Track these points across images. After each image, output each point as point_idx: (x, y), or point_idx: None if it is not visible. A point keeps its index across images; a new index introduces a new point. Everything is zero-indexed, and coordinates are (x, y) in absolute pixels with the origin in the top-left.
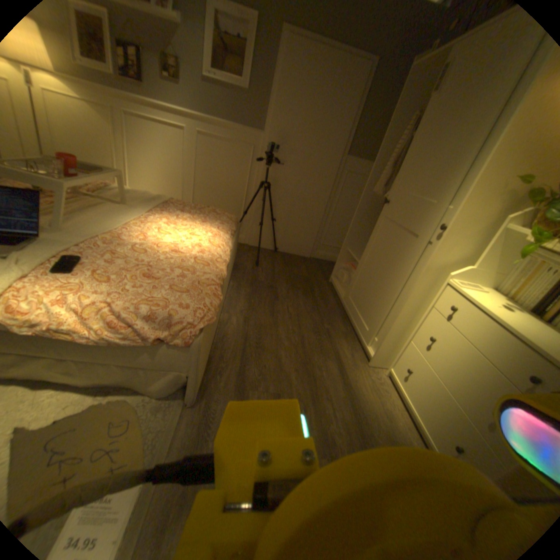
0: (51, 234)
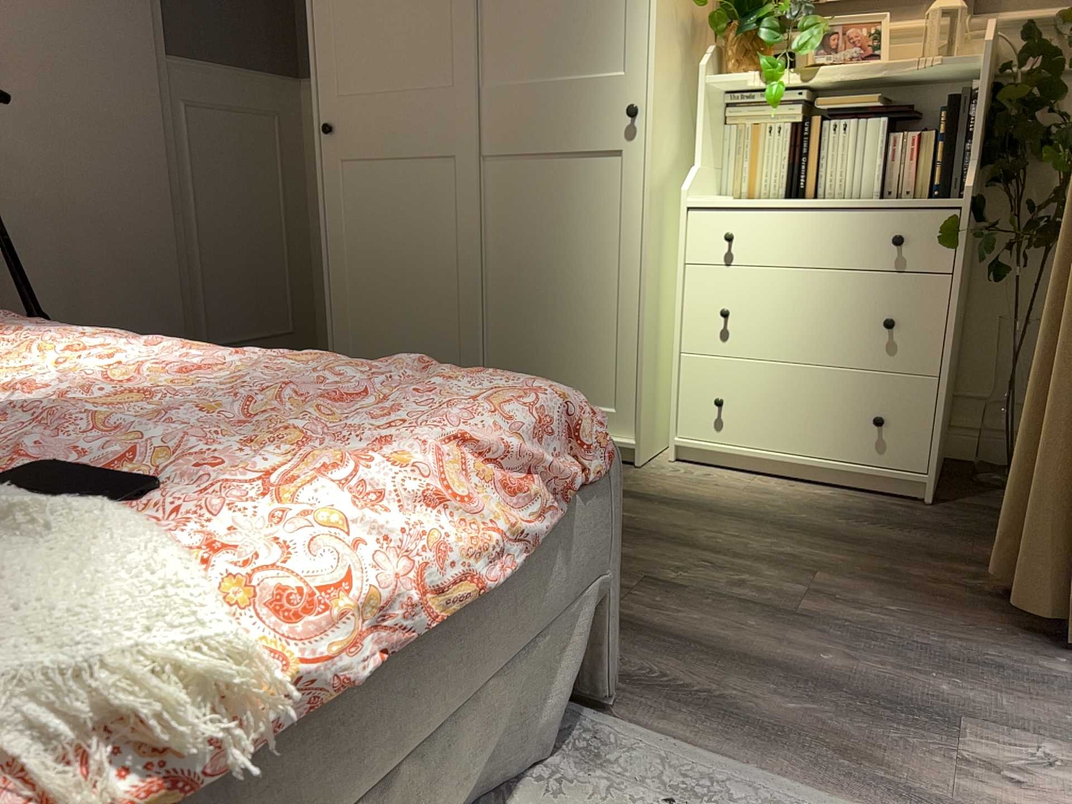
0: None
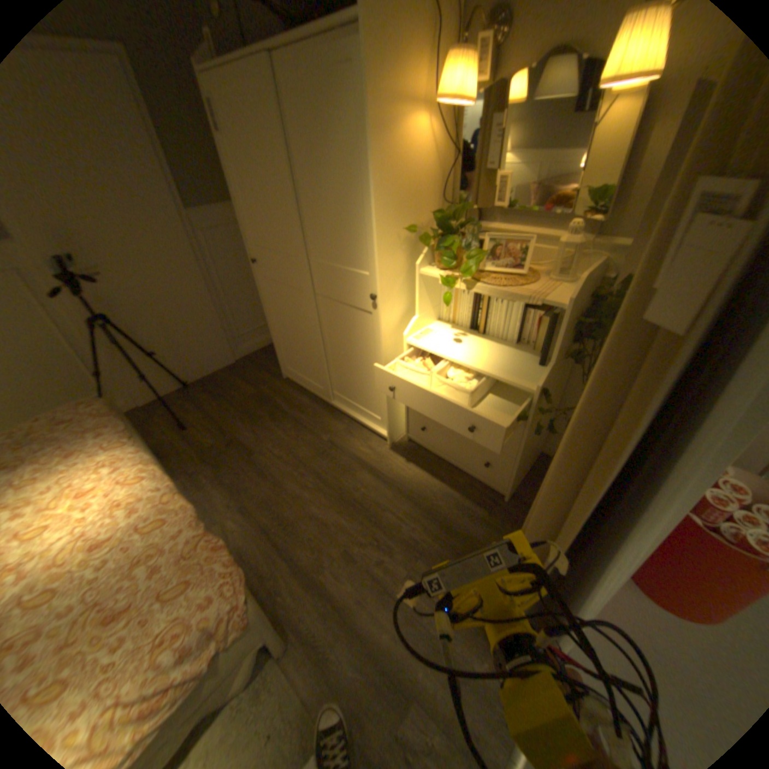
0: None
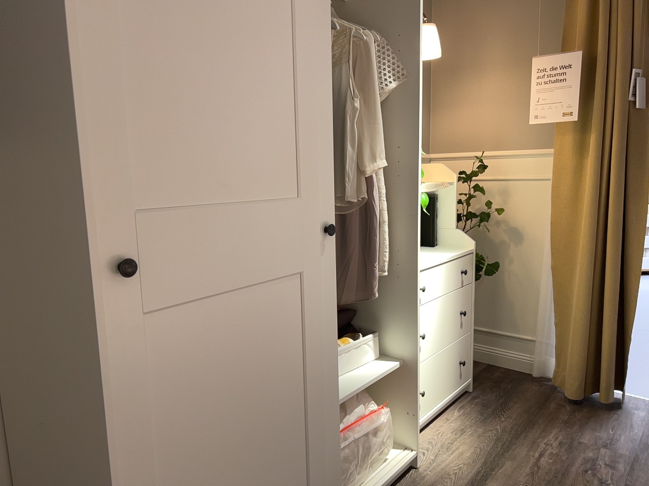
0: None
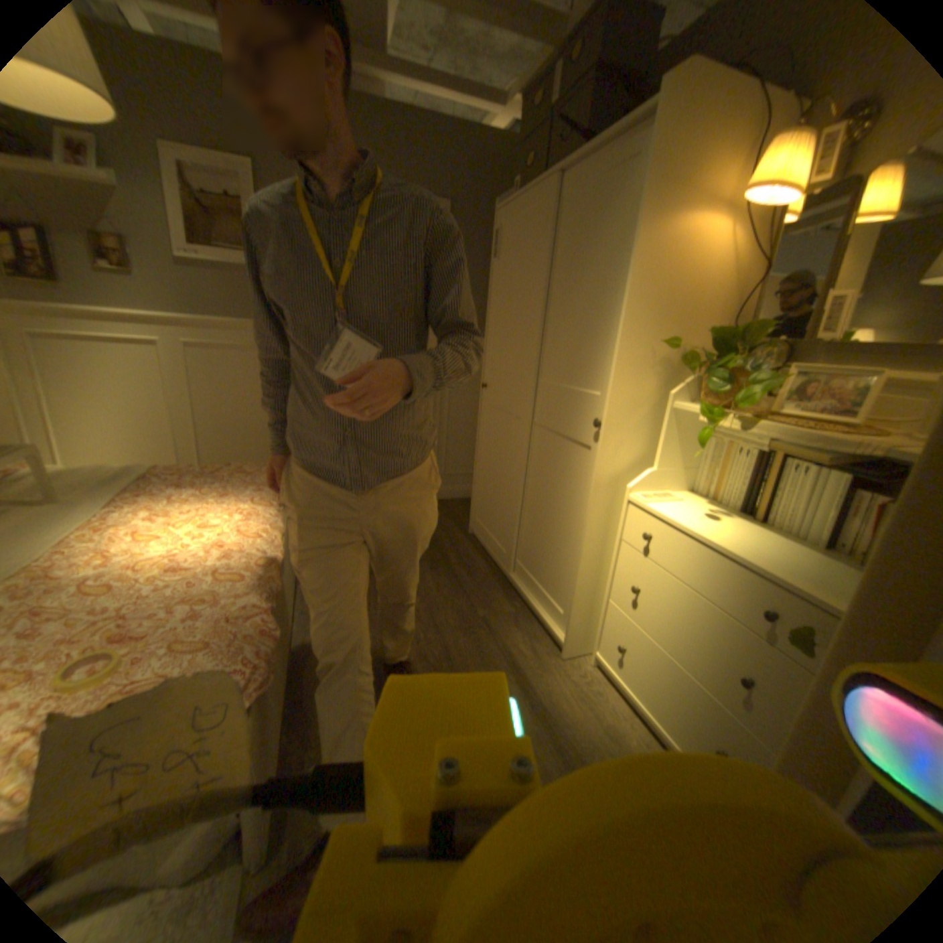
0: None
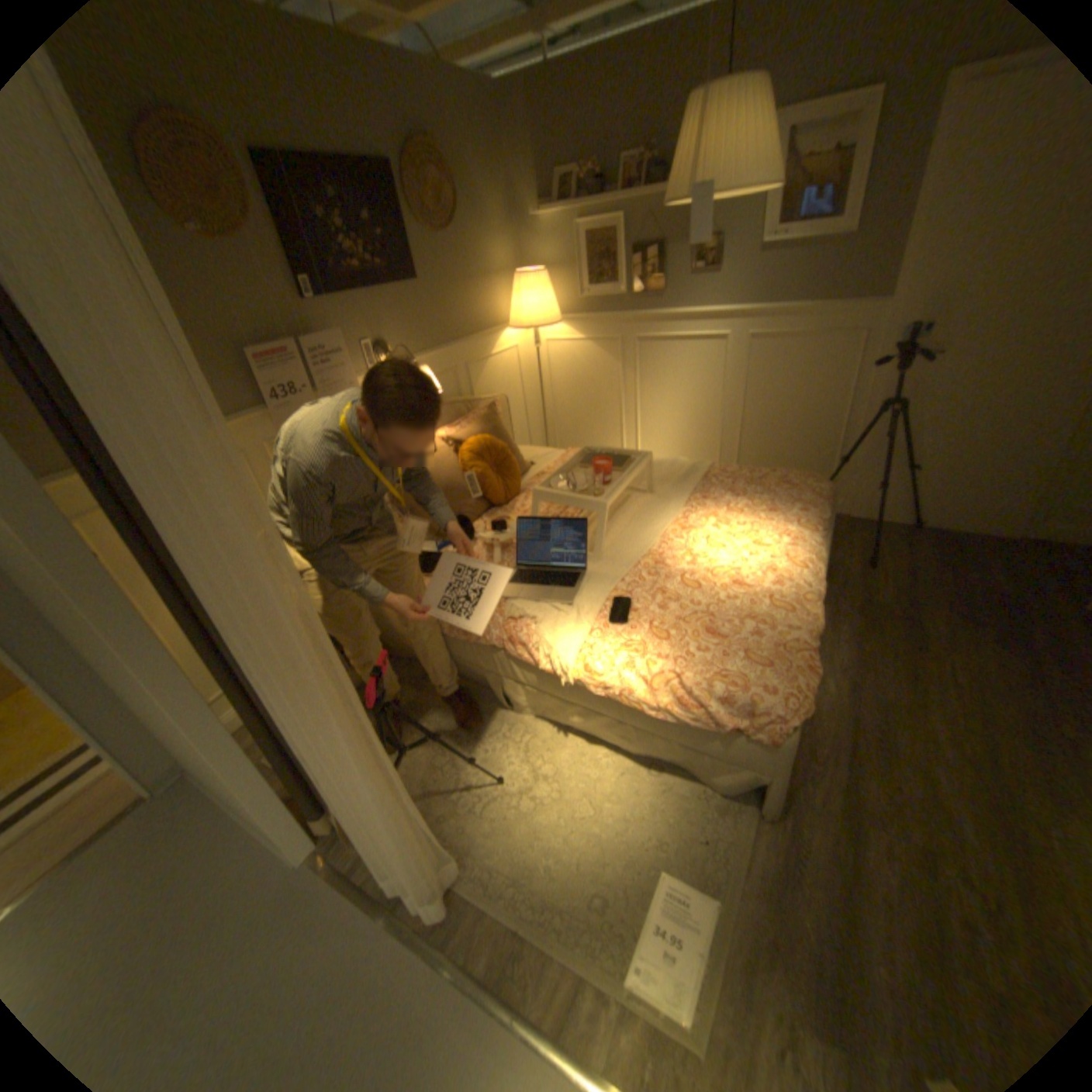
0: (594, 564)
